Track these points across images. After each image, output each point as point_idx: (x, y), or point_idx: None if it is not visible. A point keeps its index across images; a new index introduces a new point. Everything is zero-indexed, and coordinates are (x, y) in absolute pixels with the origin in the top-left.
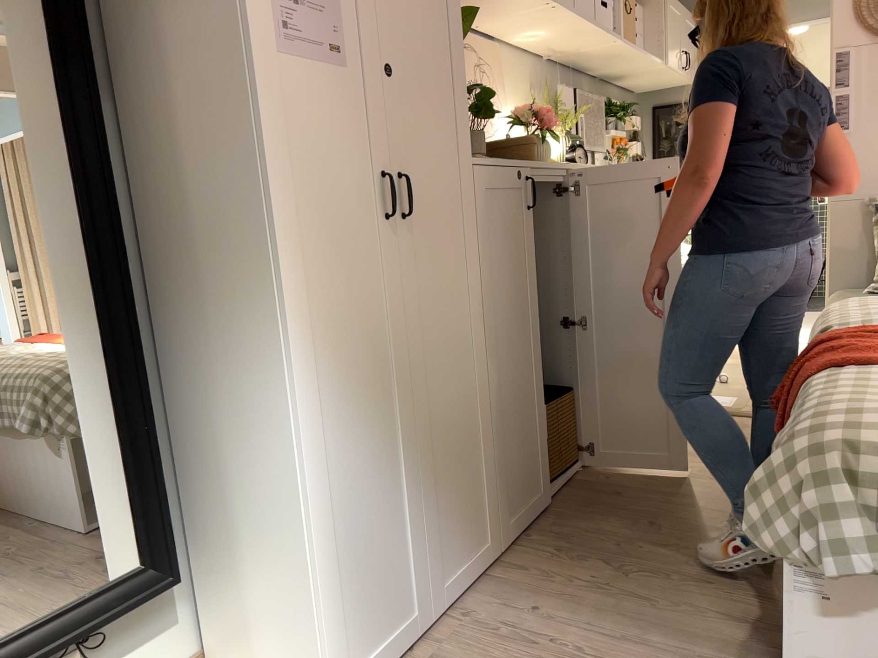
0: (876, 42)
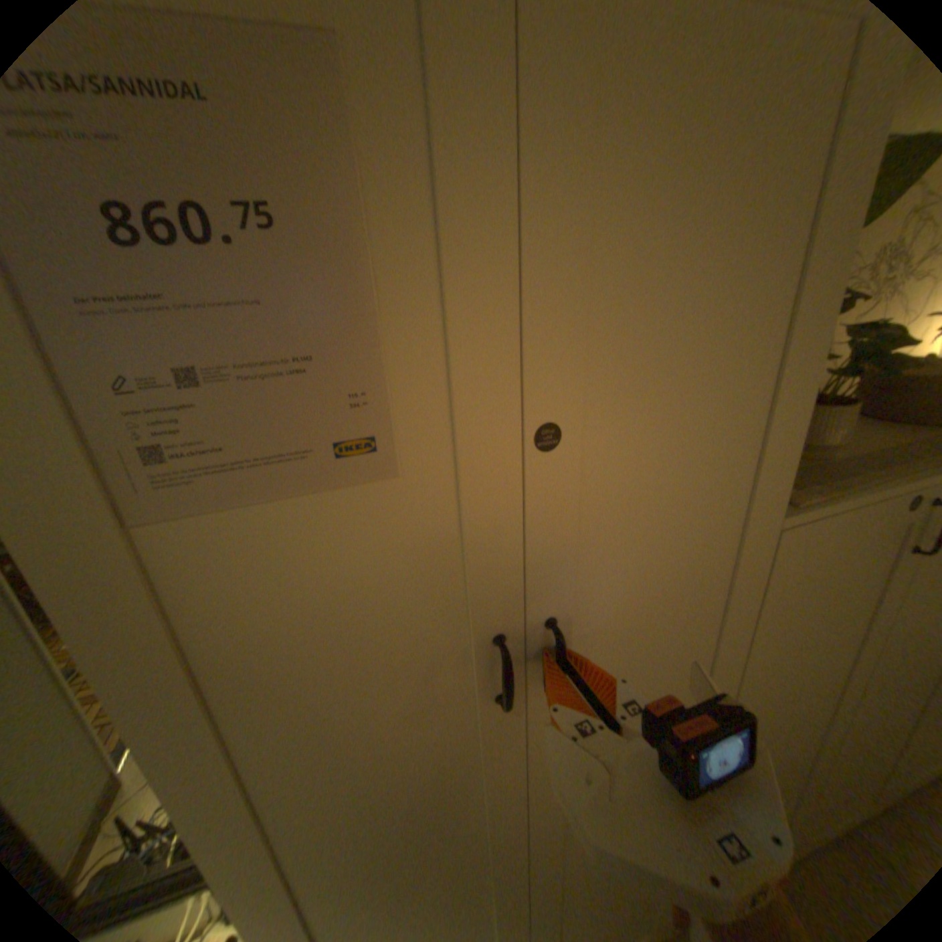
0: None
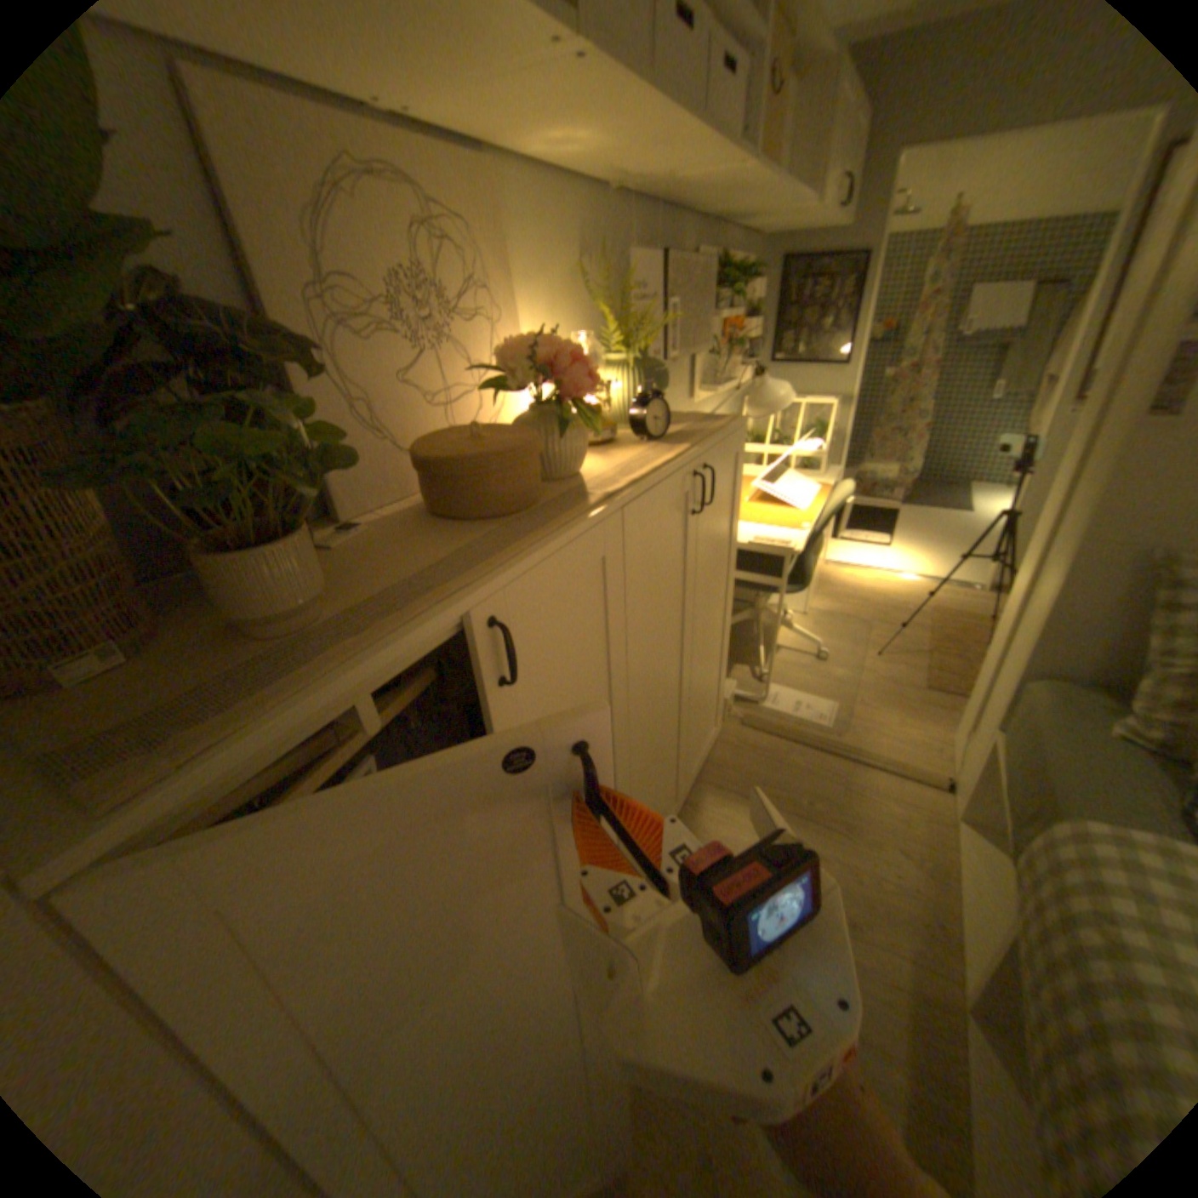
0: None
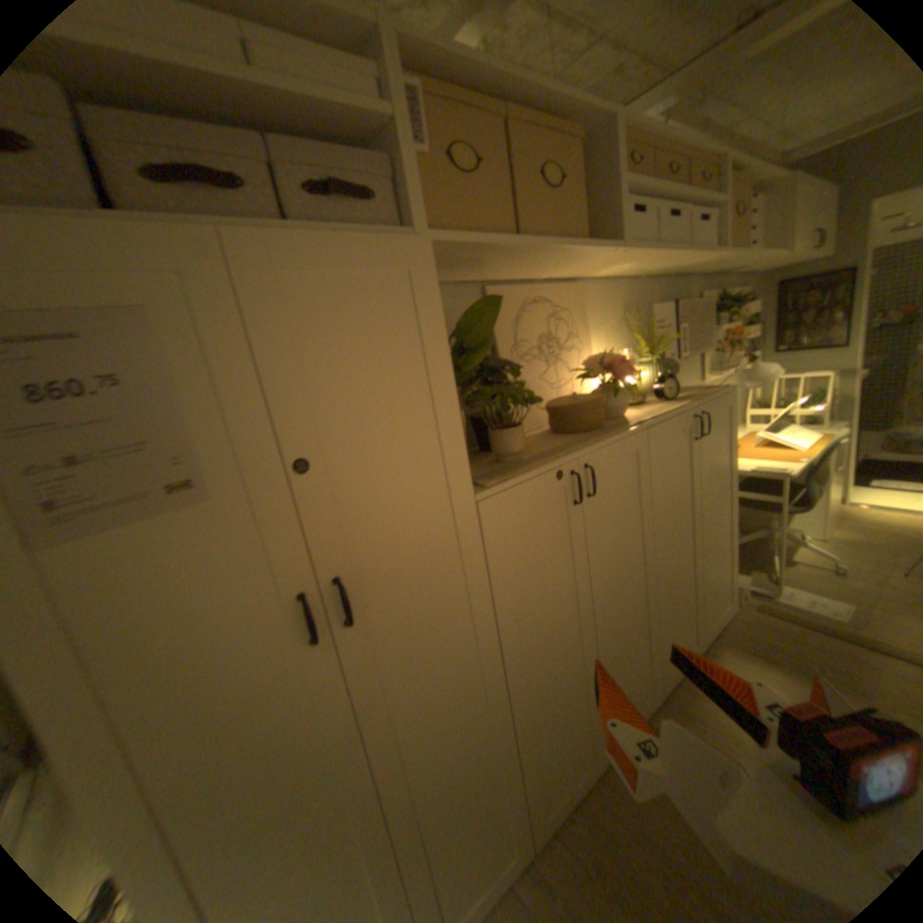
0: None
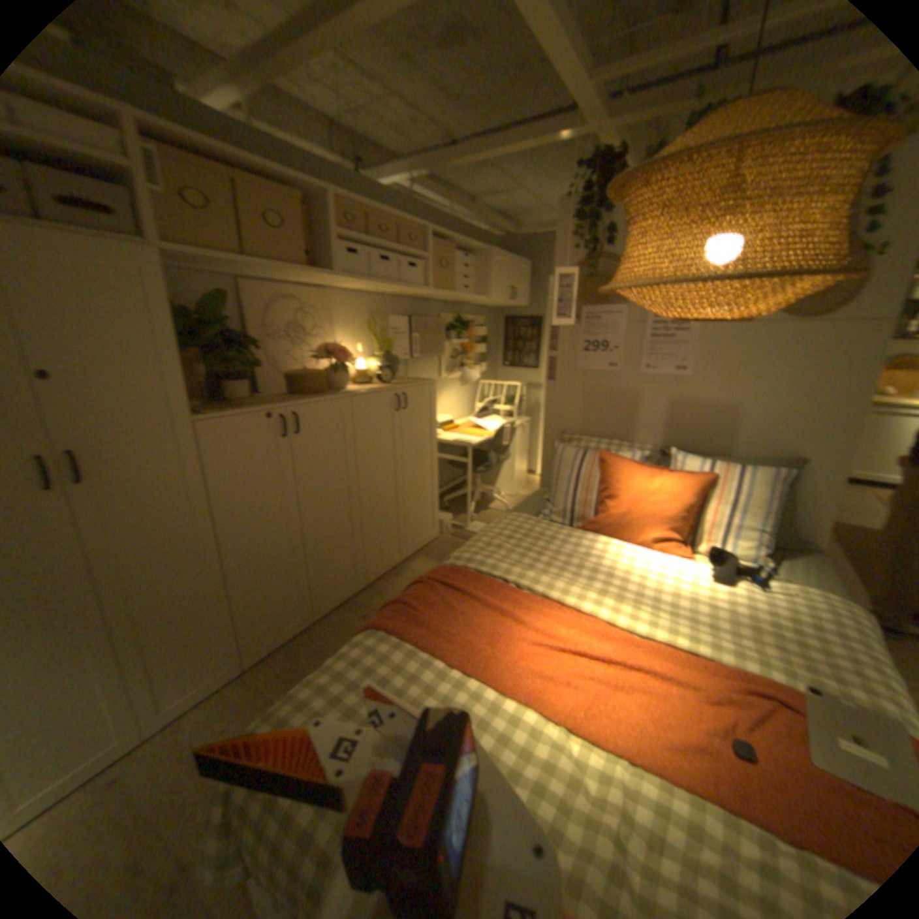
0: (576, 323)
